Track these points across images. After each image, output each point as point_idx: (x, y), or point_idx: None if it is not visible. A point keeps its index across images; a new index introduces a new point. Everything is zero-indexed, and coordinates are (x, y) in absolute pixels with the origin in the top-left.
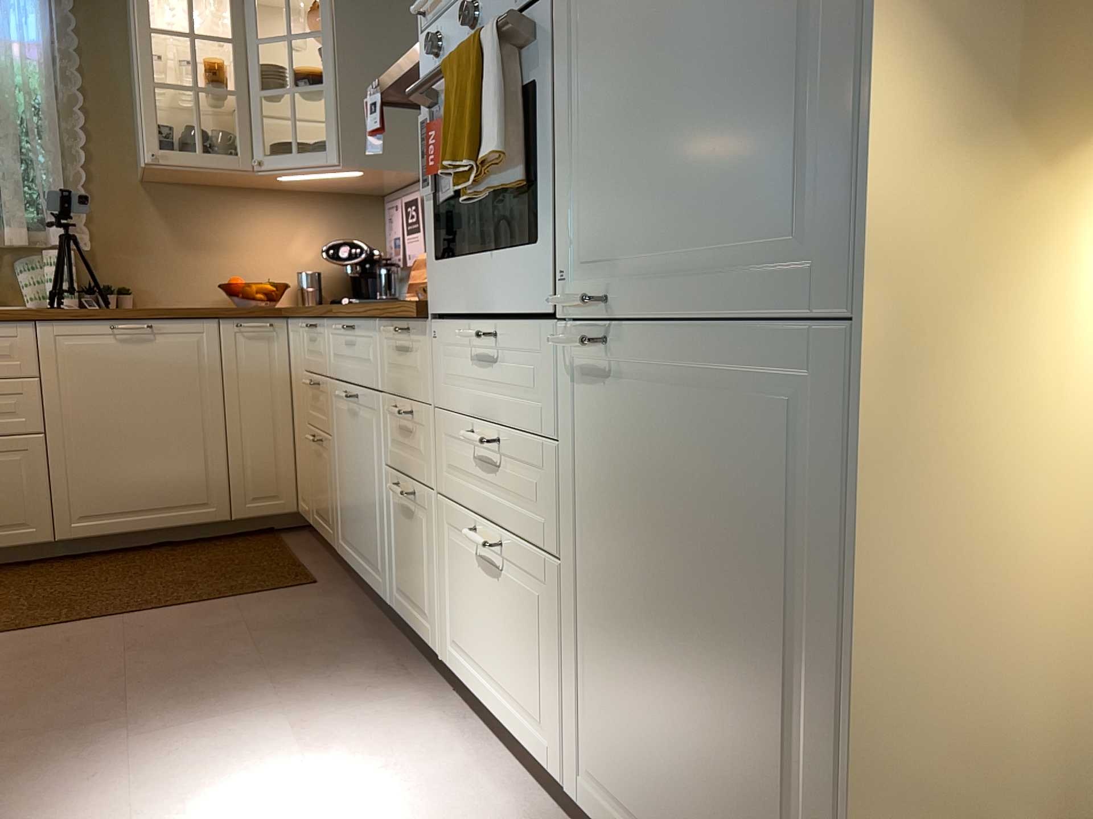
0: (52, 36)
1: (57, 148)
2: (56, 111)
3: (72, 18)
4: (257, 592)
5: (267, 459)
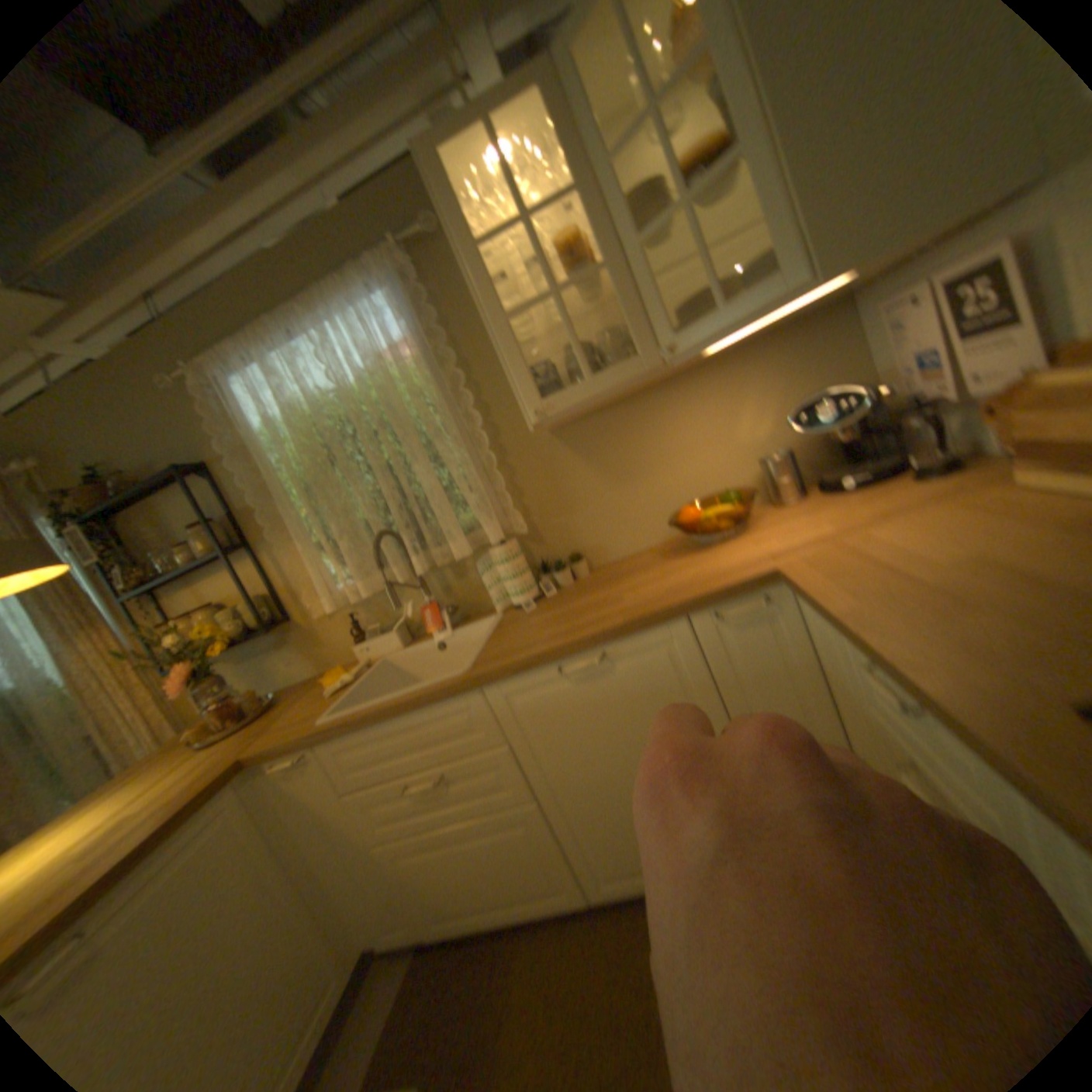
0: (411, 321)
1: (460, 439)
2: (443, 401)
3: (421, 288)
4: None
5: None
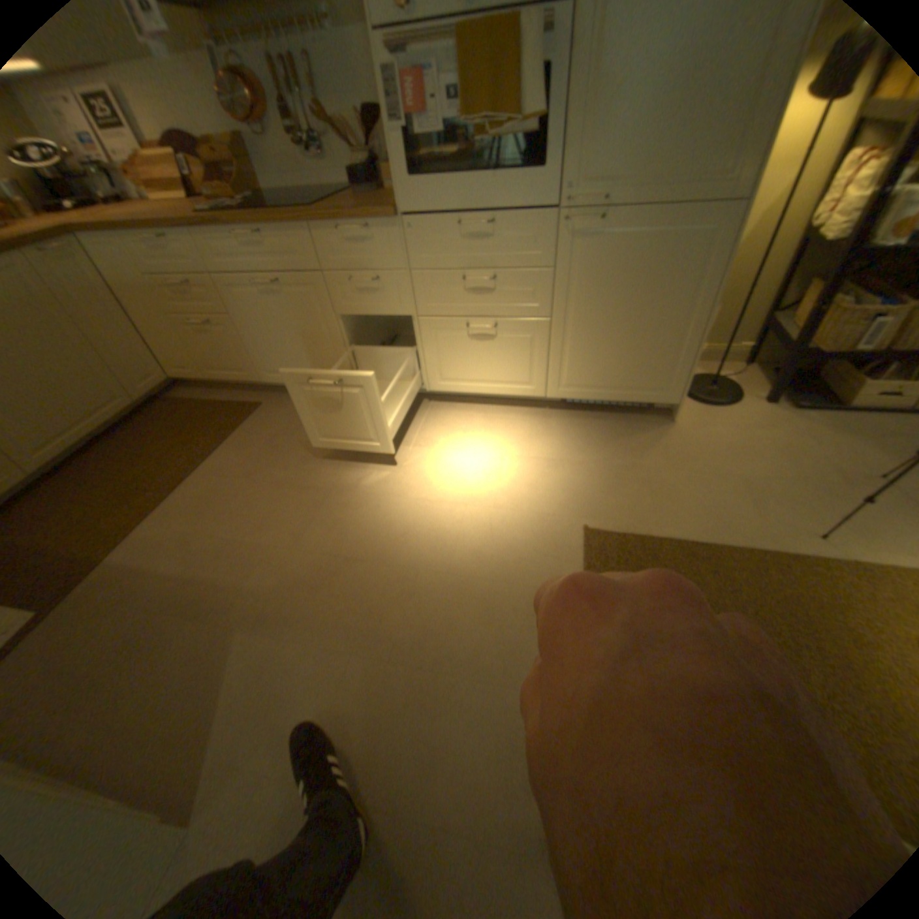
0: None
1: None
2: None
3: None
4: (238, 423)
5: (128, 352)
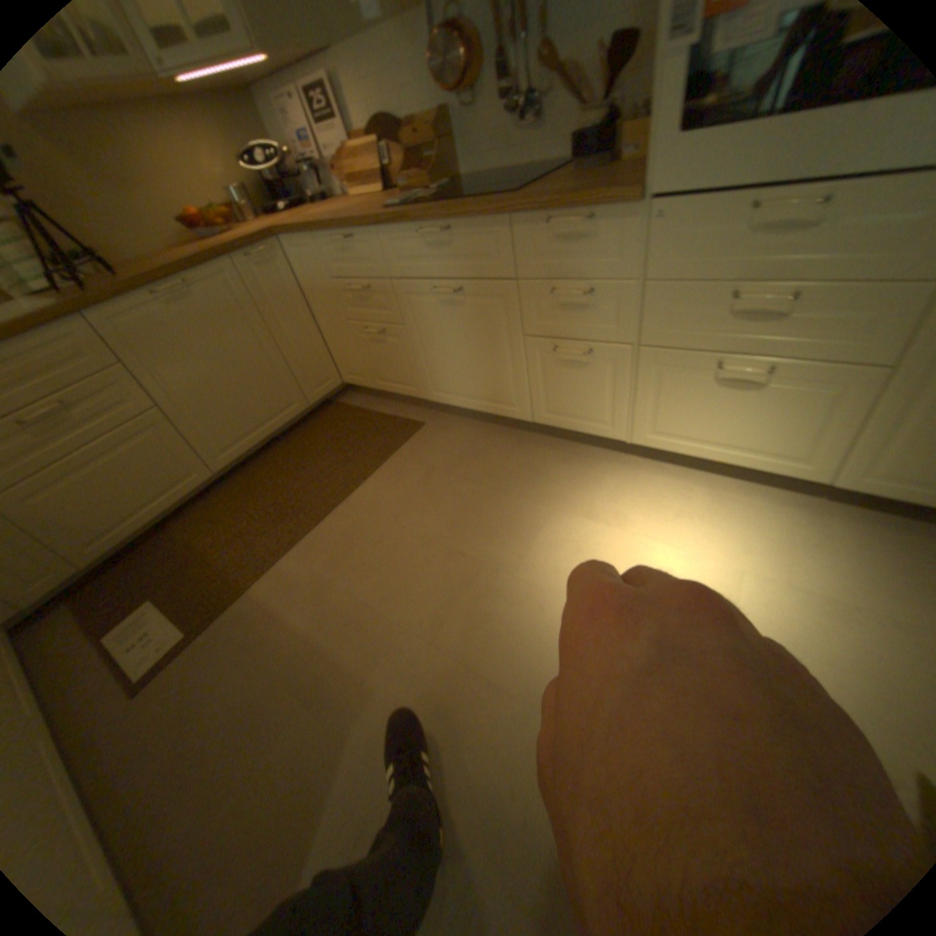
0: None
1: None
2: None
3: None
4: (398, 445)
5: (311, 356)
